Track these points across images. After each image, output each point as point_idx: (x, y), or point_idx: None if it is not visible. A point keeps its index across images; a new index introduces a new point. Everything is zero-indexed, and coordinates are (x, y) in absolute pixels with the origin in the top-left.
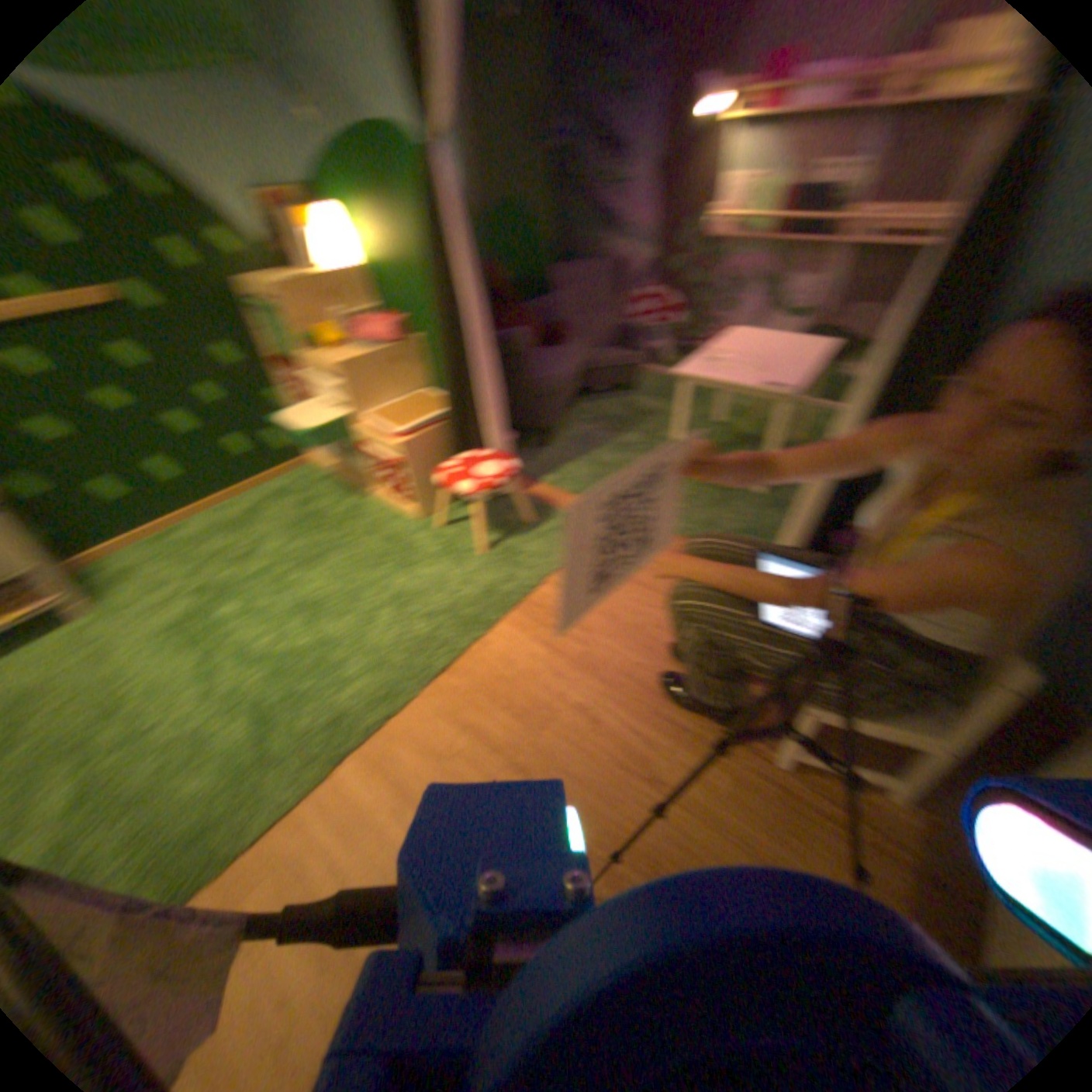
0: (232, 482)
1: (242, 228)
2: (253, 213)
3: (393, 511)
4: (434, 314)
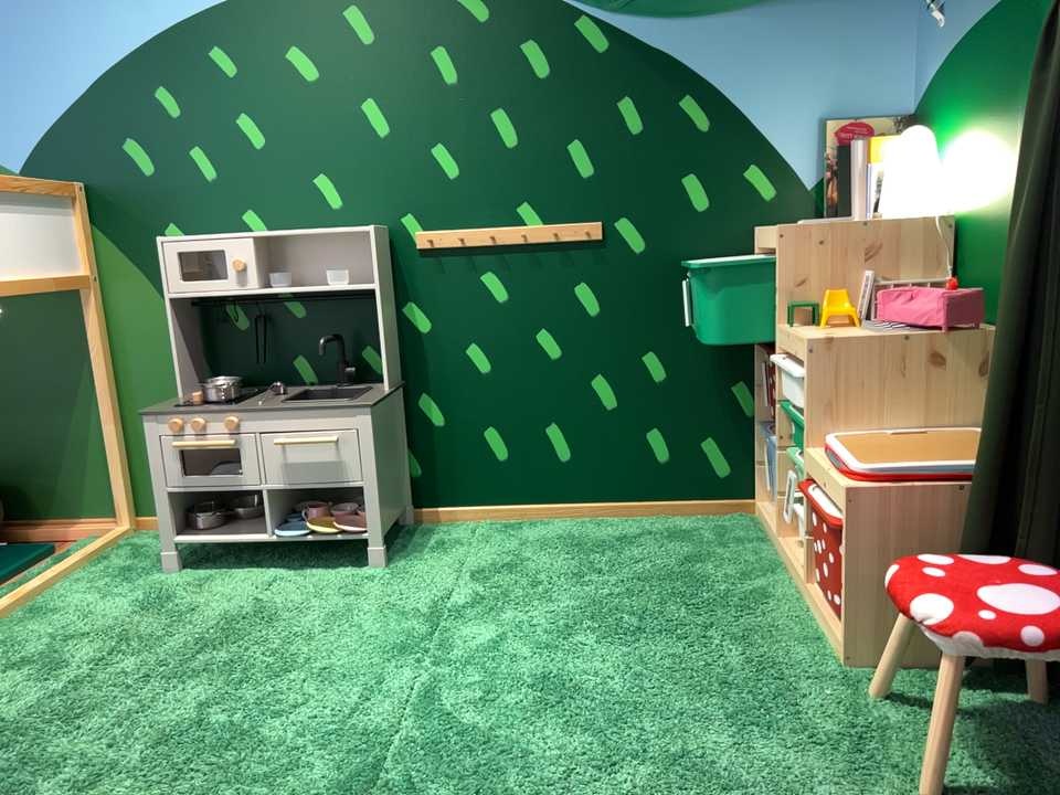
0: (643, 501)
1: (805, 171)
2: (826, 152)
3: (826, 634)
4: (1058, 285)
